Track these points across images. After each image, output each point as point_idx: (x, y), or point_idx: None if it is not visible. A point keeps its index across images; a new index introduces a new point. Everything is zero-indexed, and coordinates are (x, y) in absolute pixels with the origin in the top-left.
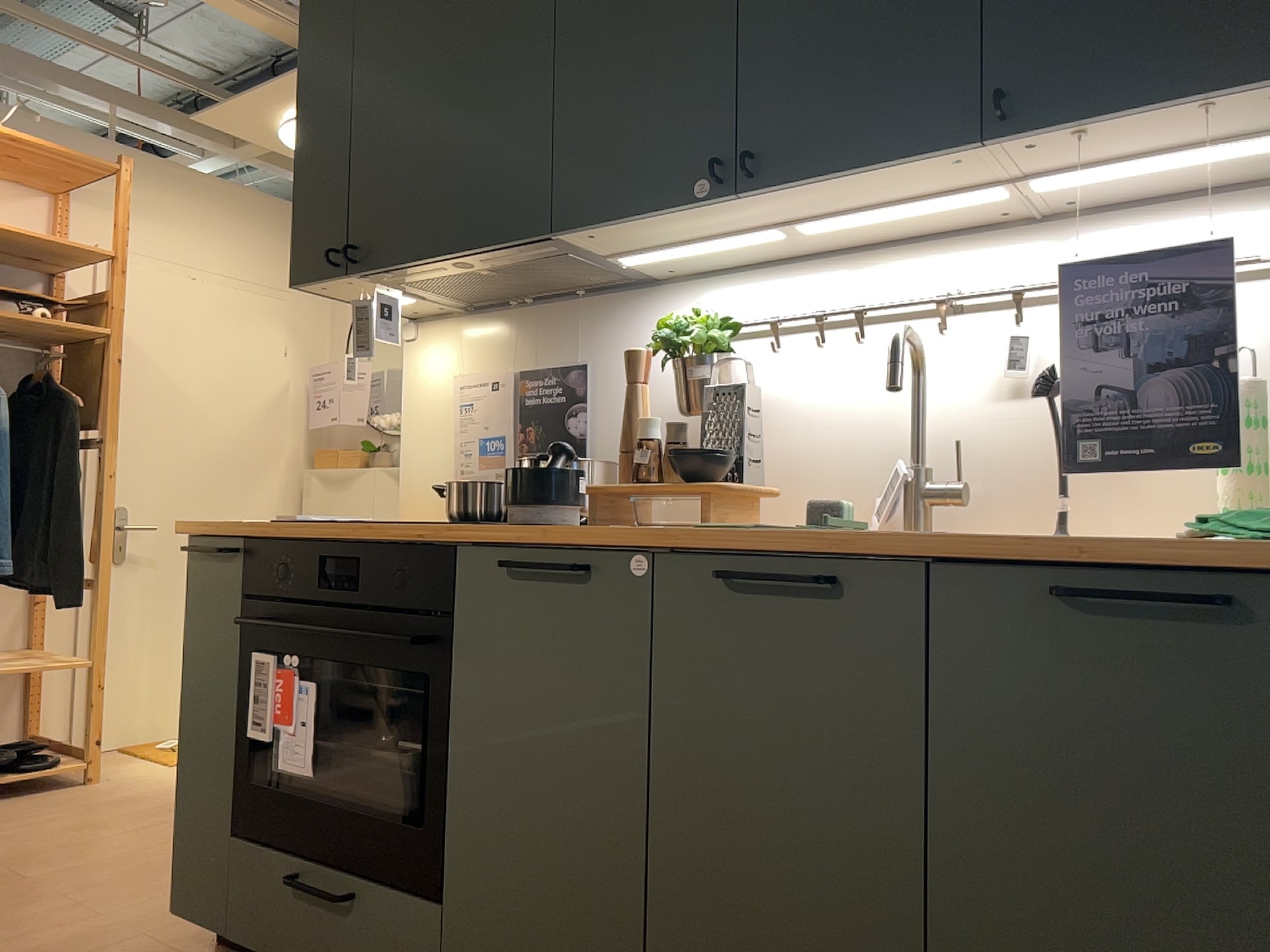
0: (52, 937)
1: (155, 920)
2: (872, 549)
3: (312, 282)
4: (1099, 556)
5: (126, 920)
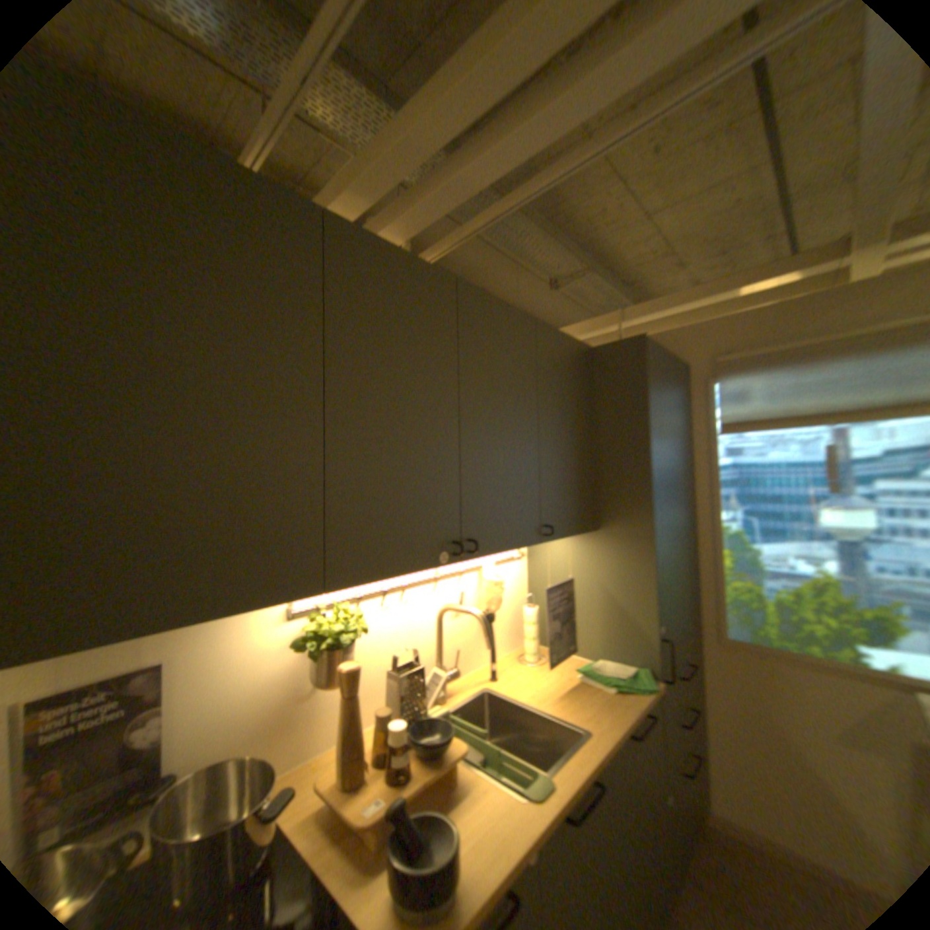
0: None
1: None
2: (608, 761)
3: None
4: (640, 721)
5: None
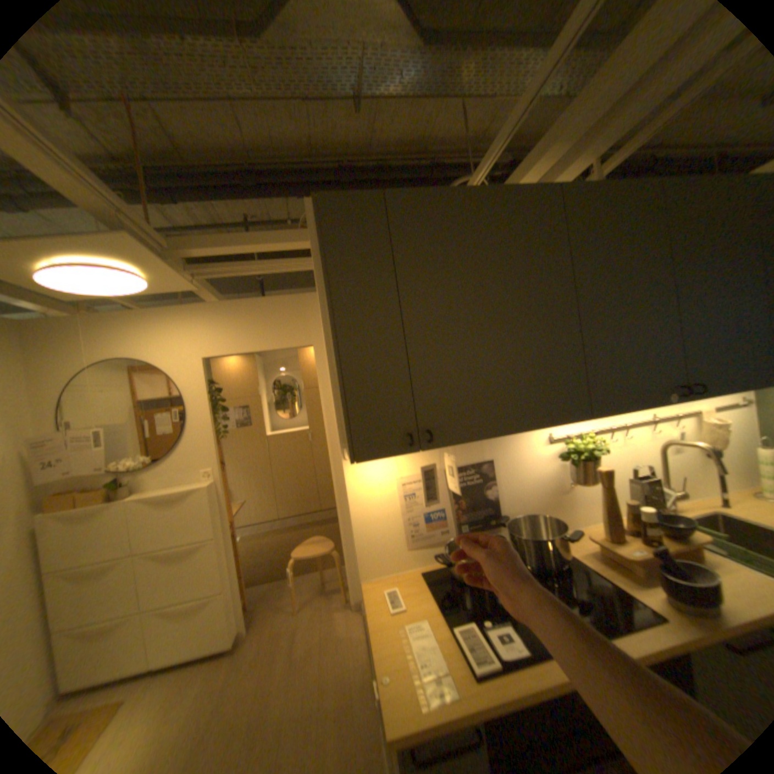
0: None
1: None
2: None
3: (373, 456)
4: None
5: None
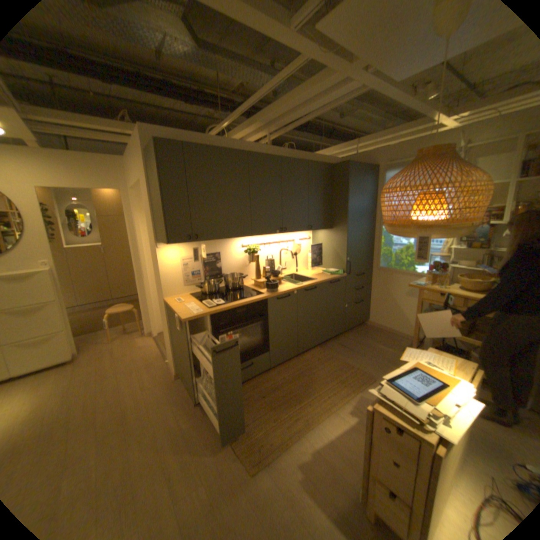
0: (160, 443)
1: (167, 421)
2: (318, 283)
3: (175, 243)
4: (332, 279)
5: (160, 428)
